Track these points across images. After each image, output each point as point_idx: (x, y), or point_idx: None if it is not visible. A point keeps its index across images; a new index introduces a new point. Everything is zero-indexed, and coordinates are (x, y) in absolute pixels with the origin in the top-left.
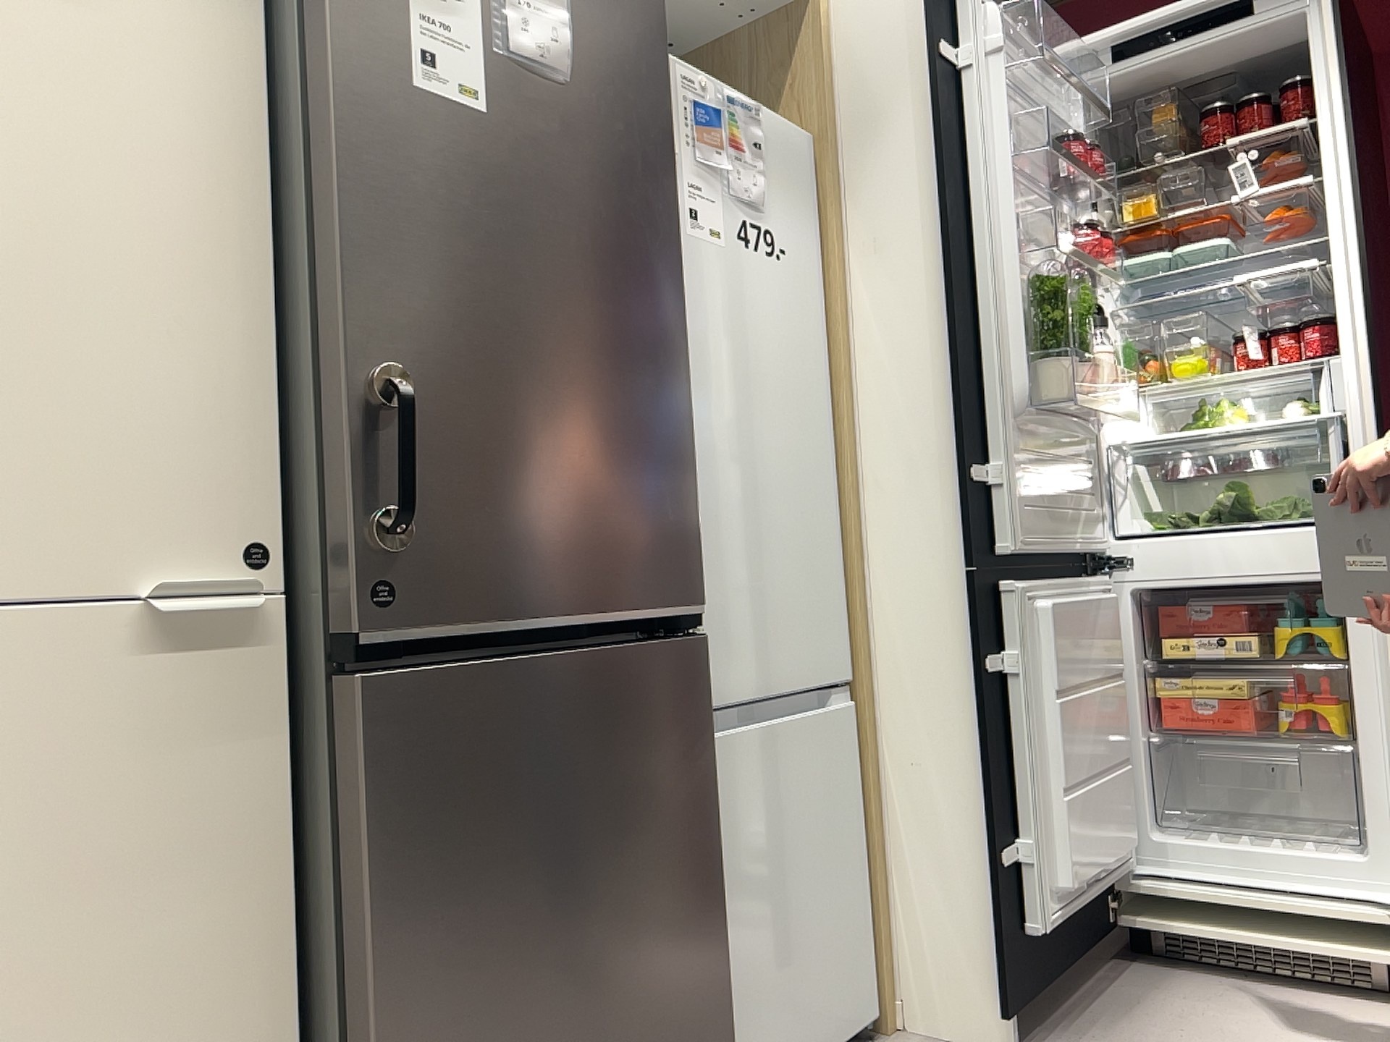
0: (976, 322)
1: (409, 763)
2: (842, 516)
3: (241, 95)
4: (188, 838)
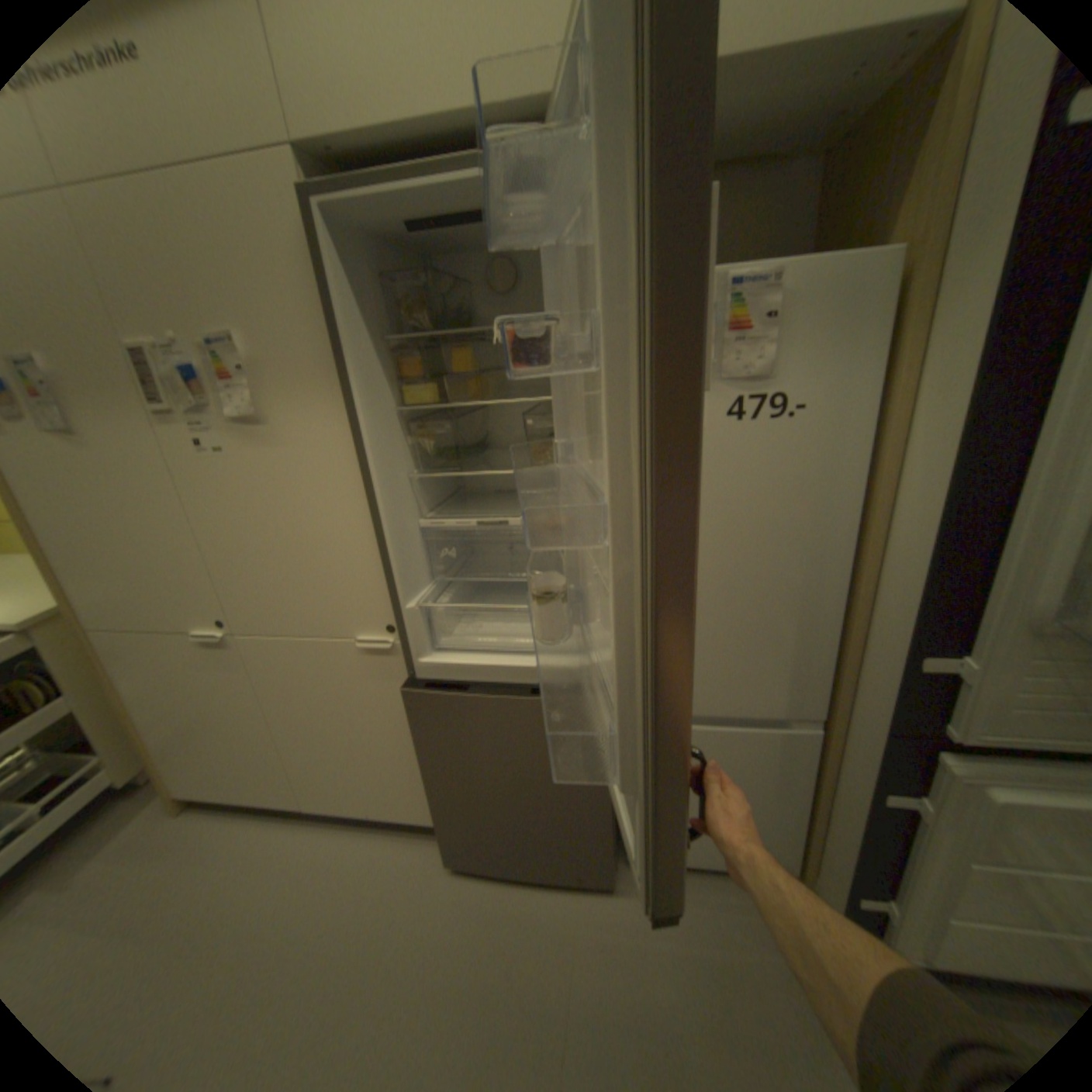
0: (1006, 514)
1: (424, 717)
2: (850, 611)
3: (350, 454)
4: (386, 702)
